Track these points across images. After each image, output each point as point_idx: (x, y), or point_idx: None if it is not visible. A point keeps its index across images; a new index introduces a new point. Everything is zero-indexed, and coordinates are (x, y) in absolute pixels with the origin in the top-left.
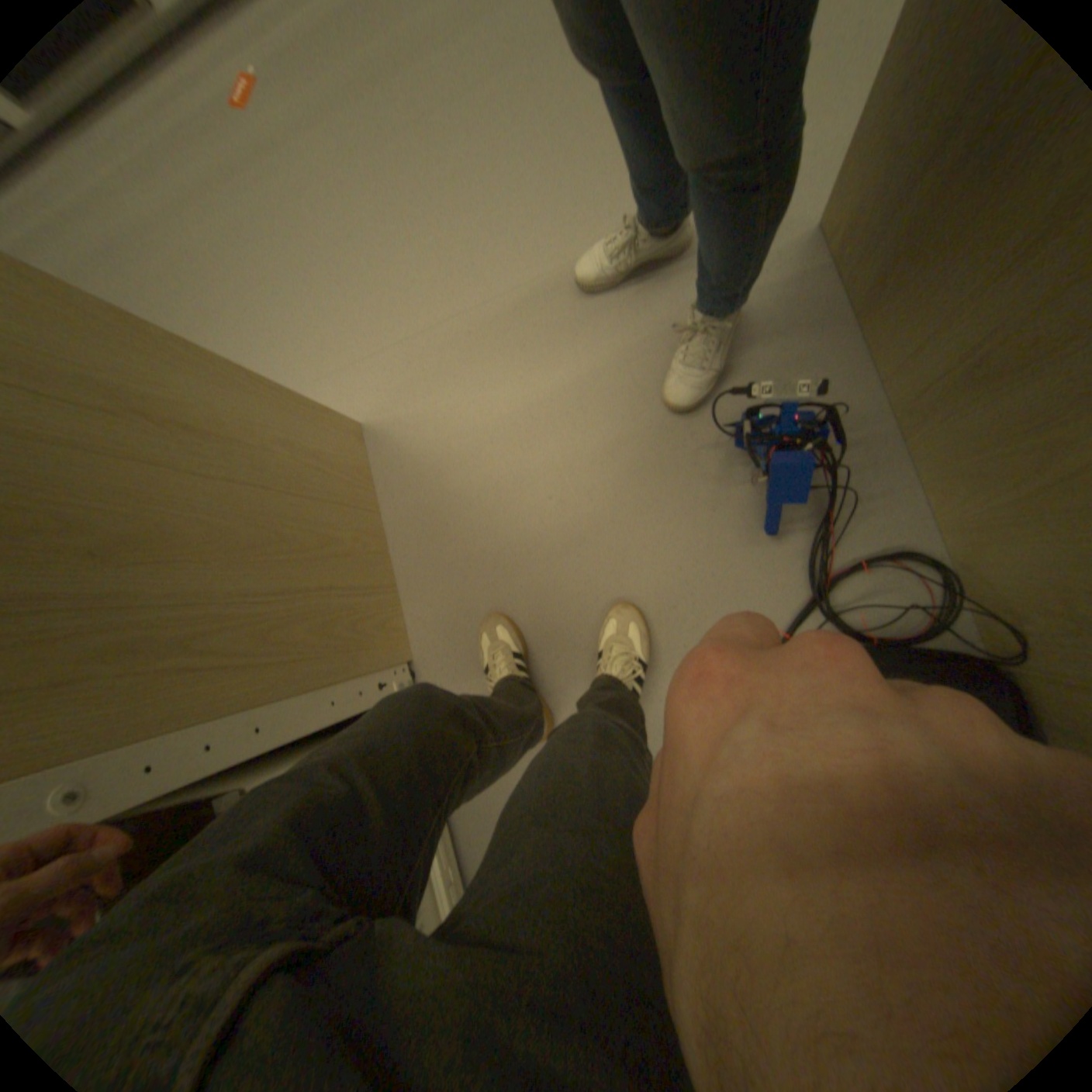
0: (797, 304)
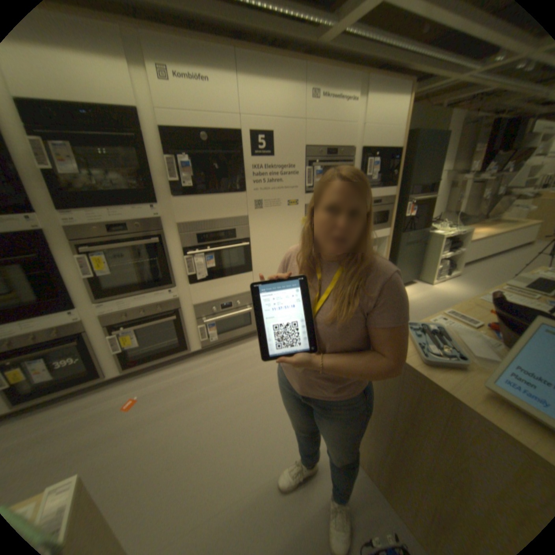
0: (364, 496)
